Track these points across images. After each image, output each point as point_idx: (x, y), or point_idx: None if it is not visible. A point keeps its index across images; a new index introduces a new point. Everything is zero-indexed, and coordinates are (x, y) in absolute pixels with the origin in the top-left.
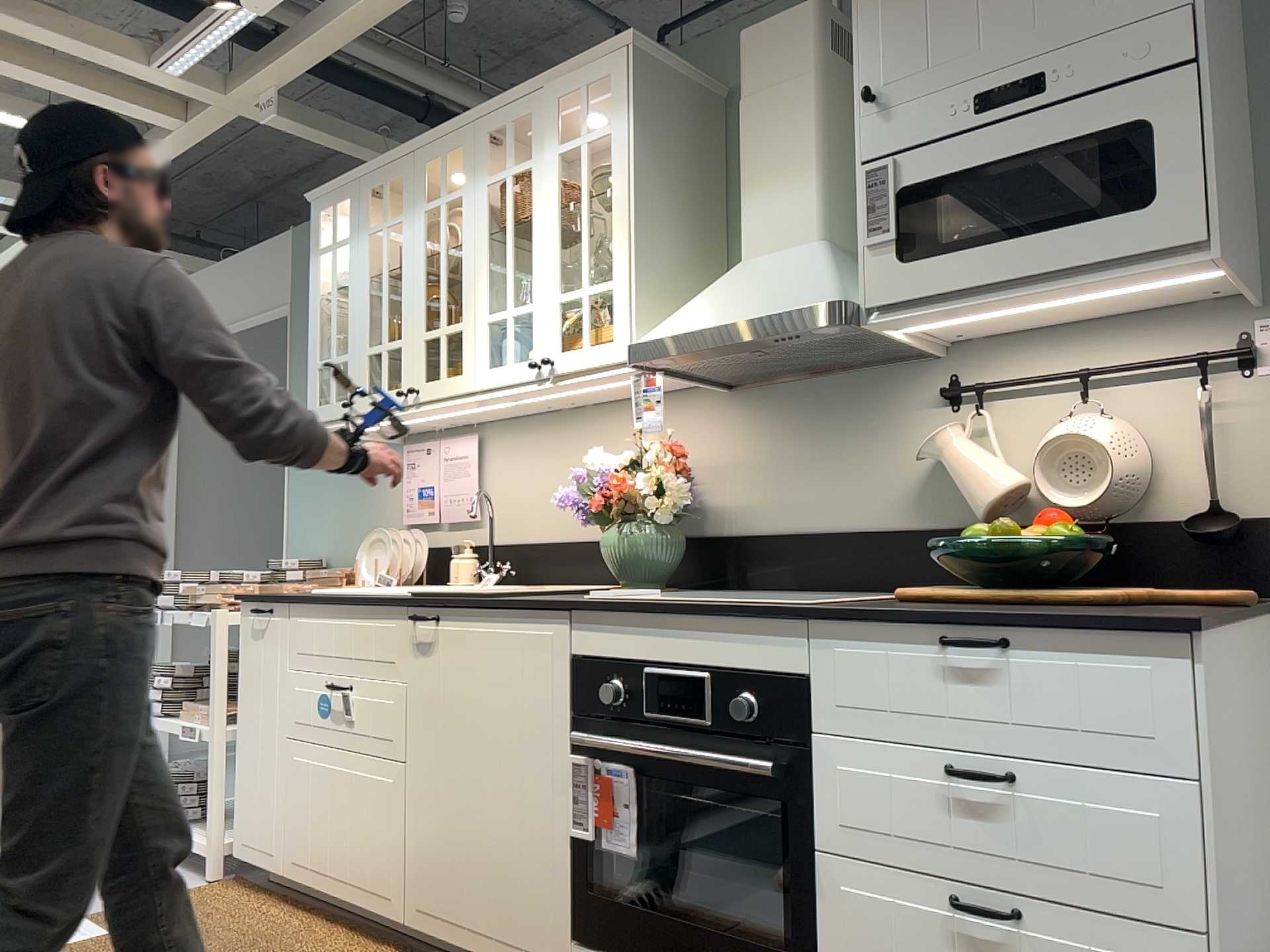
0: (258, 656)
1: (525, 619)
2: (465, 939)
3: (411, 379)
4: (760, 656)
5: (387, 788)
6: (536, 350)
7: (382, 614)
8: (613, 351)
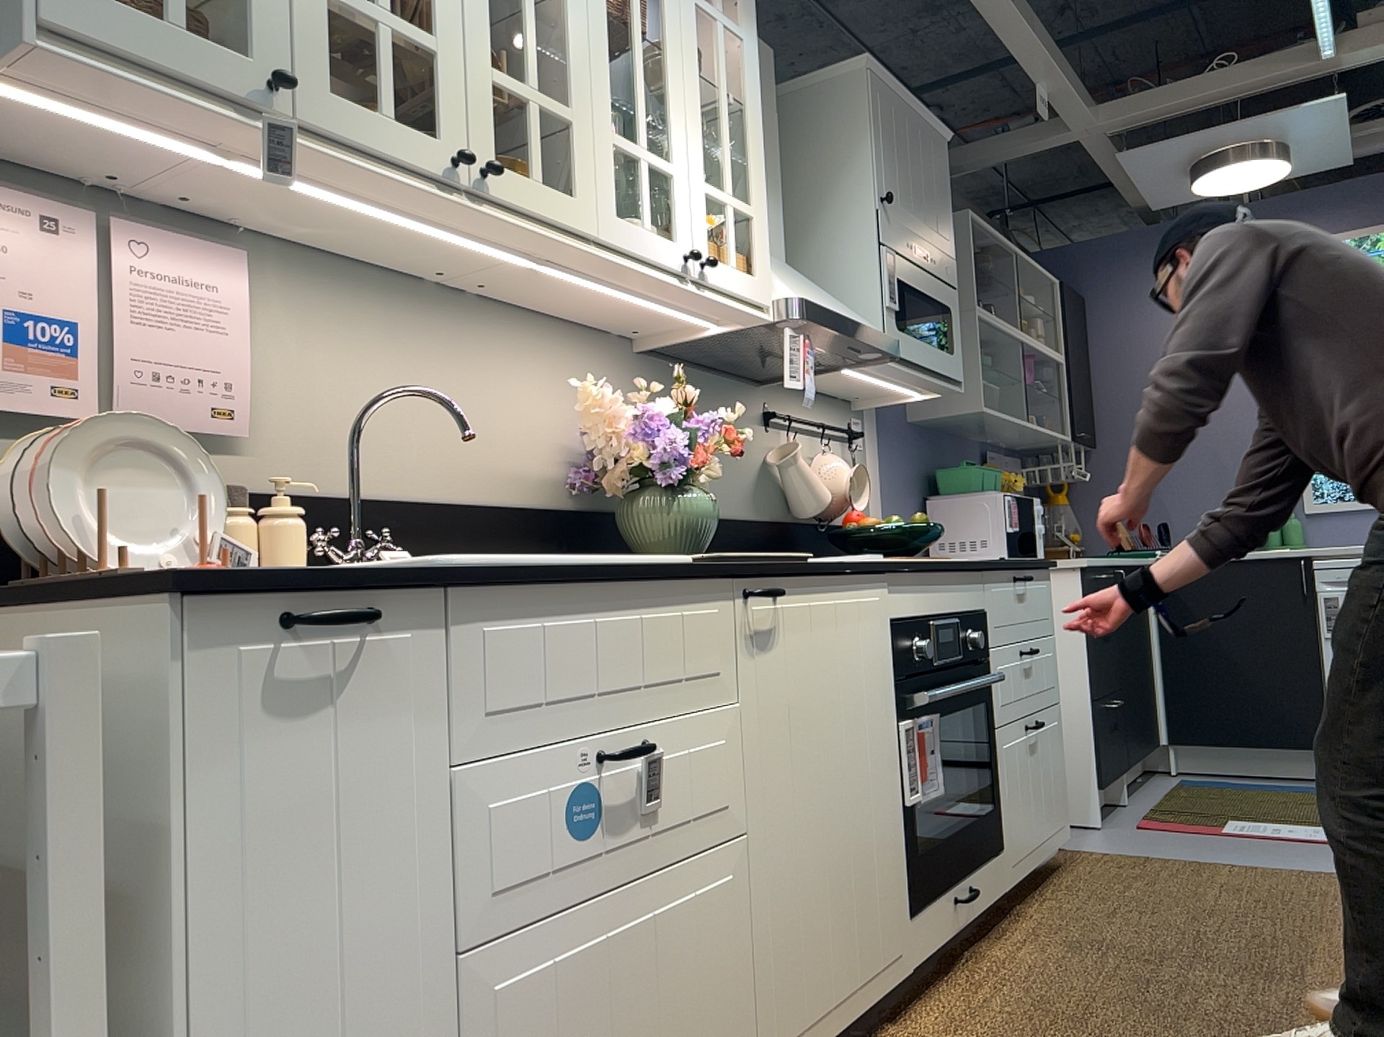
0: (302, 771)
1: (861, 584)
2: (833, 1022)
3: (465, 138)
4: (973, 599)
5: (726, 893)
6: (683, 235)
7: (695, 594)
8: (760, 290)
